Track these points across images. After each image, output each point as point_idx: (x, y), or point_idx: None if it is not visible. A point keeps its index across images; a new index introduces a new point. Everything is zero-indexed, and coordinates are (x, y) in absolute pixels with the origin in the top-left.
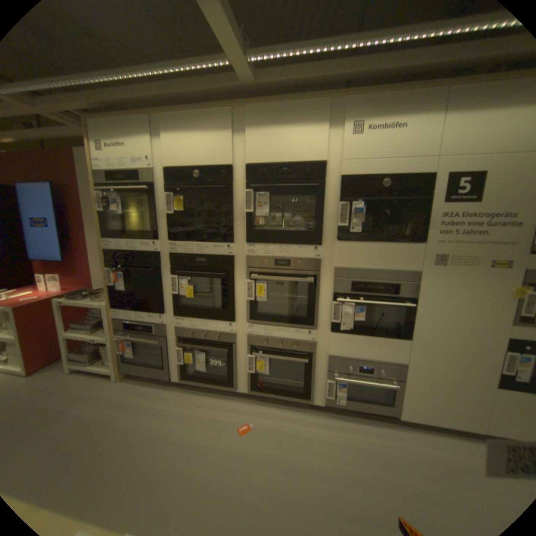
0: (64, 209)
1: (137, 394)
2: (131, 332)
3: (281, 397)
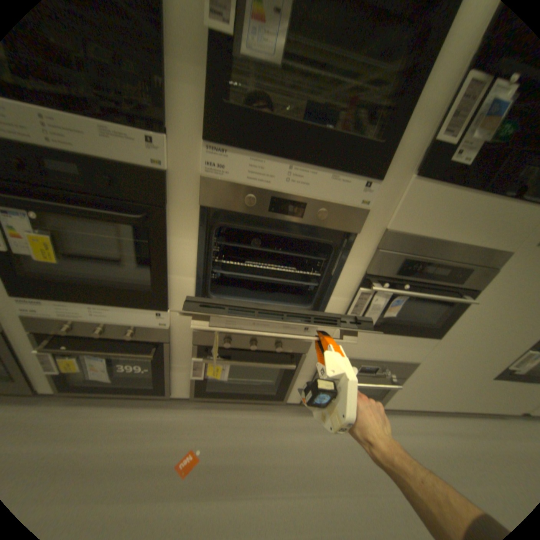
0: None
1: None
2: None
3: (242, 399)
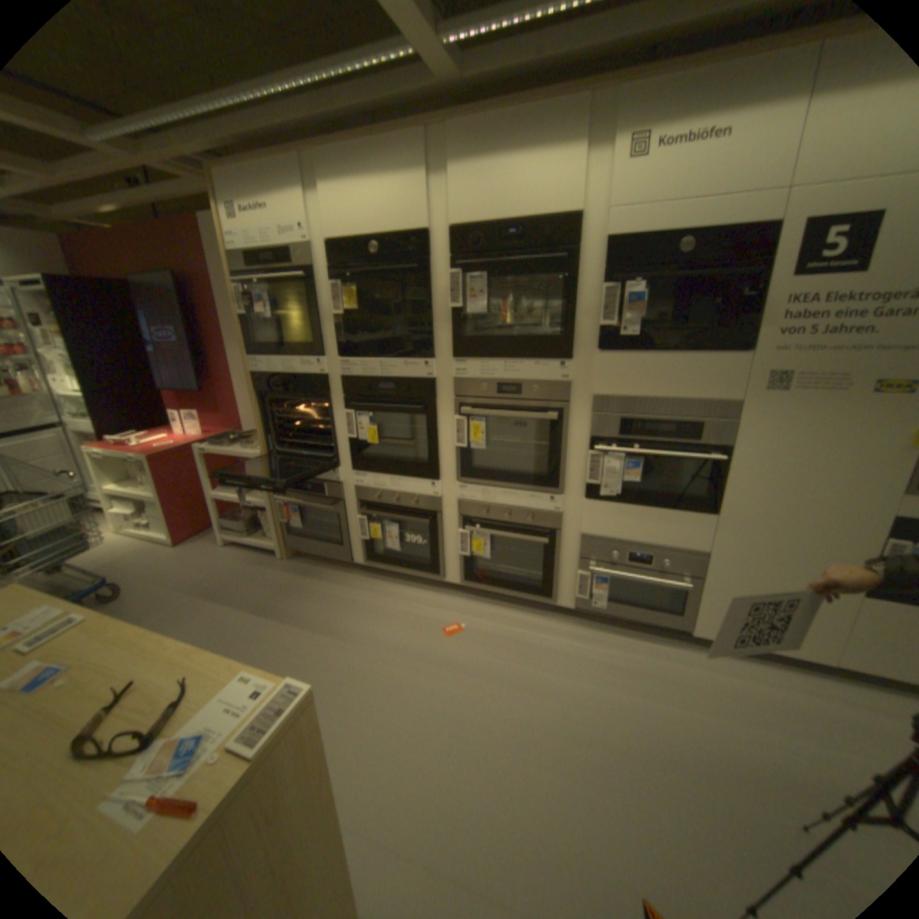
0: (193, 313)
1: (311, 578)
2: (297, 493)
3: (509, 592)
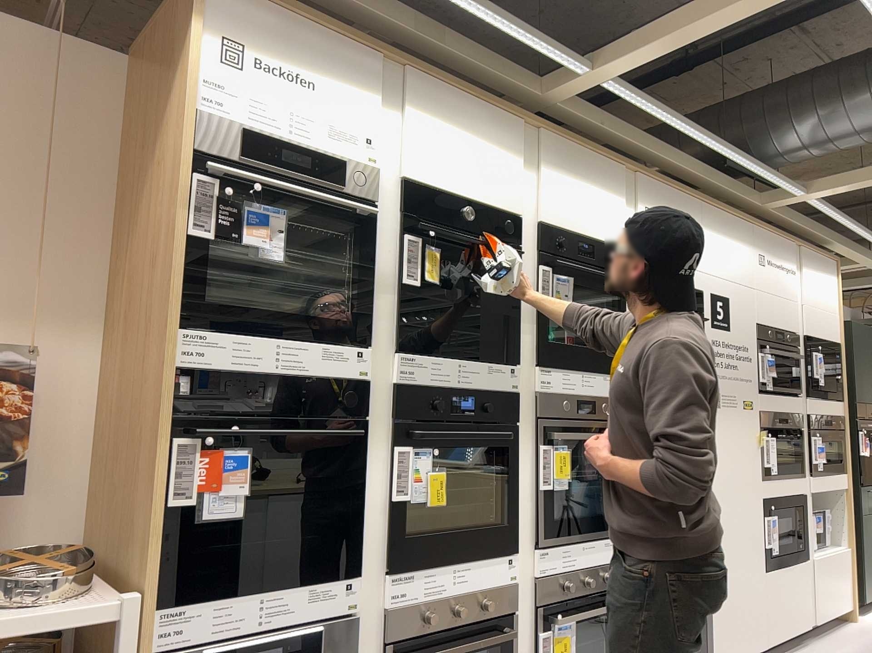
0: None
1: None
2: None
3: None
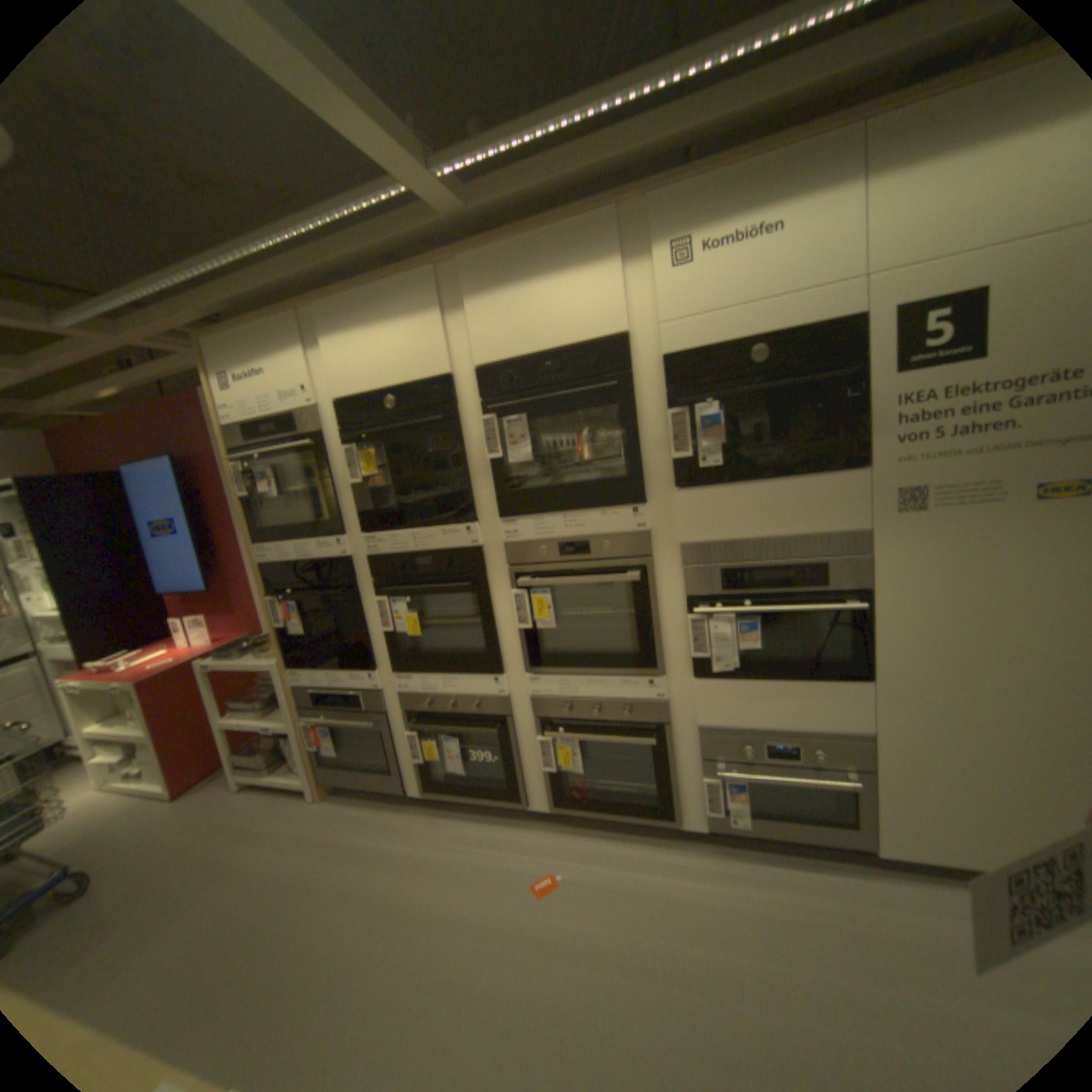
0: (197, 498)
1: (350, 825)
2: (326, 710)
3: (616, 818)
